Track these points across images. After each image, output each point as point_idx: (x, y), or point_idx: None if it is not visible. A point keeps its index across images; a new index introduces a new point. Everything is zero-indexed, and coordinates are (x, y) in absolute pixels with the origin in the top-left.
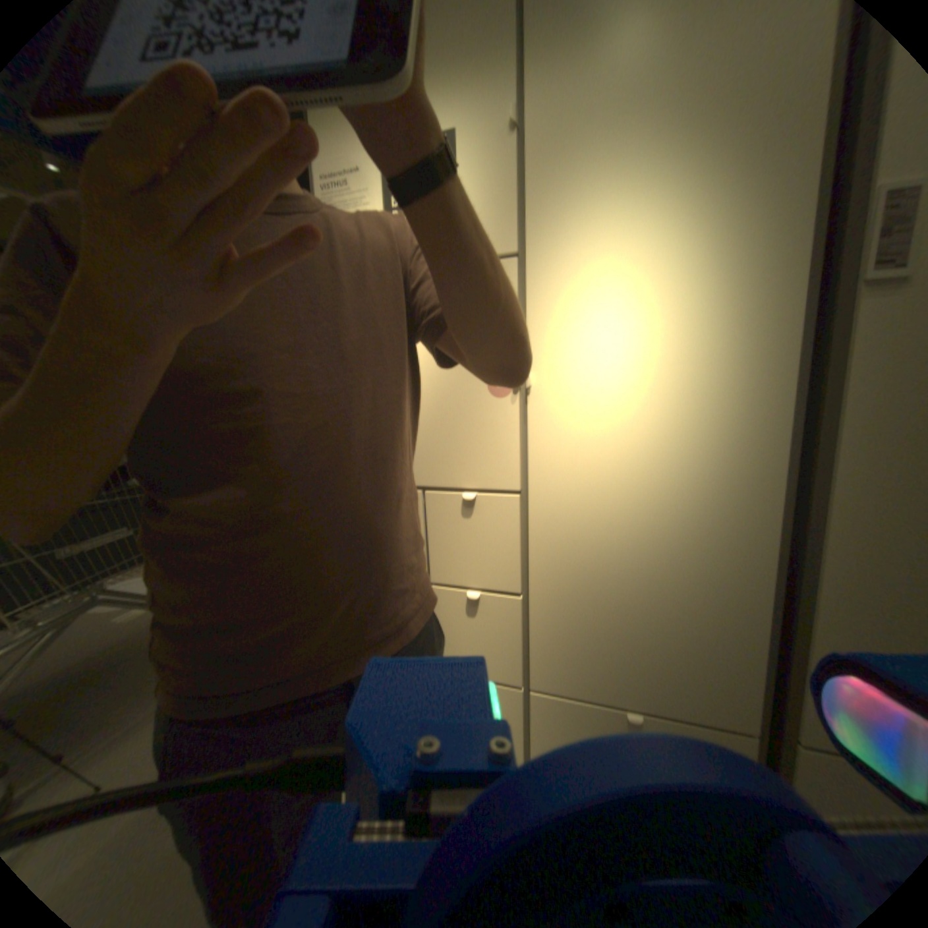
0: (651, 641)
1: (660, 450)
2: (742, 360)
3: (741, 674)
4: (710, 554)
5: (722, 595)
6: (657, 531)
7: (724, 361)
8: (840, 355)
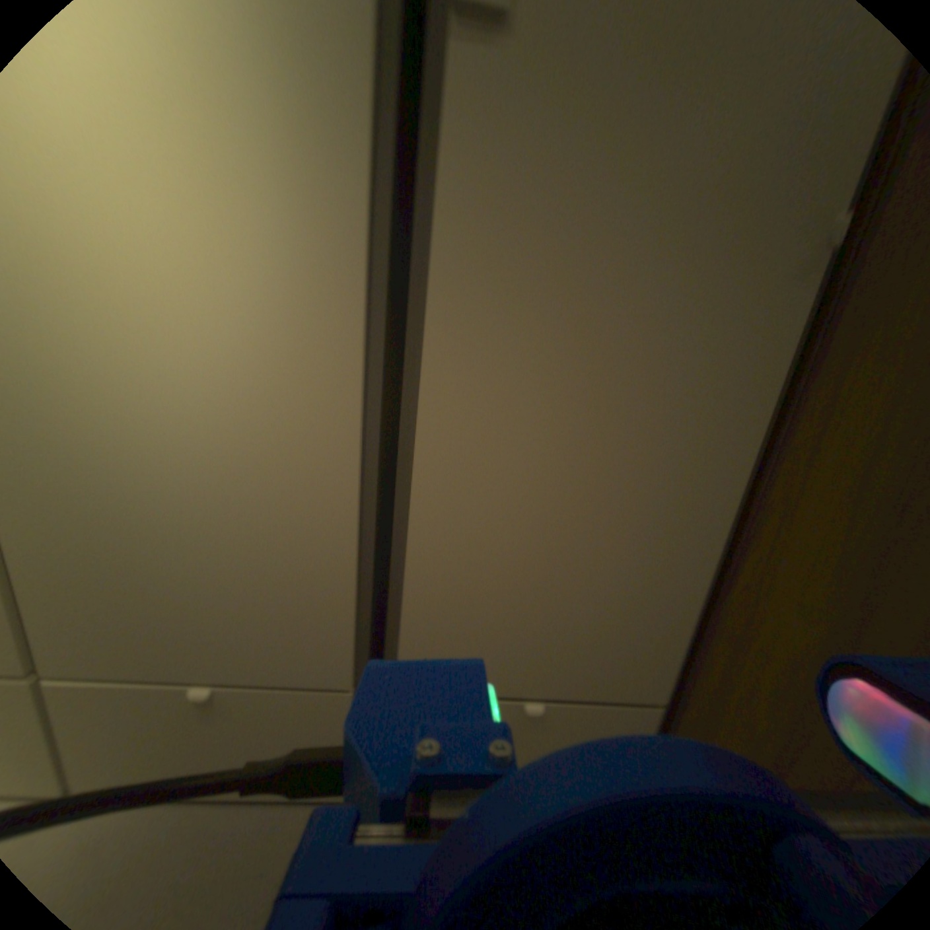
0: (207, 589)
1: (181, 279)
2: (295, 123)
3: (325, 621)
4: (273, 461)
5: (295, 520)
6: (193, 422)
7: (266, 118)
8: (437, 155)
